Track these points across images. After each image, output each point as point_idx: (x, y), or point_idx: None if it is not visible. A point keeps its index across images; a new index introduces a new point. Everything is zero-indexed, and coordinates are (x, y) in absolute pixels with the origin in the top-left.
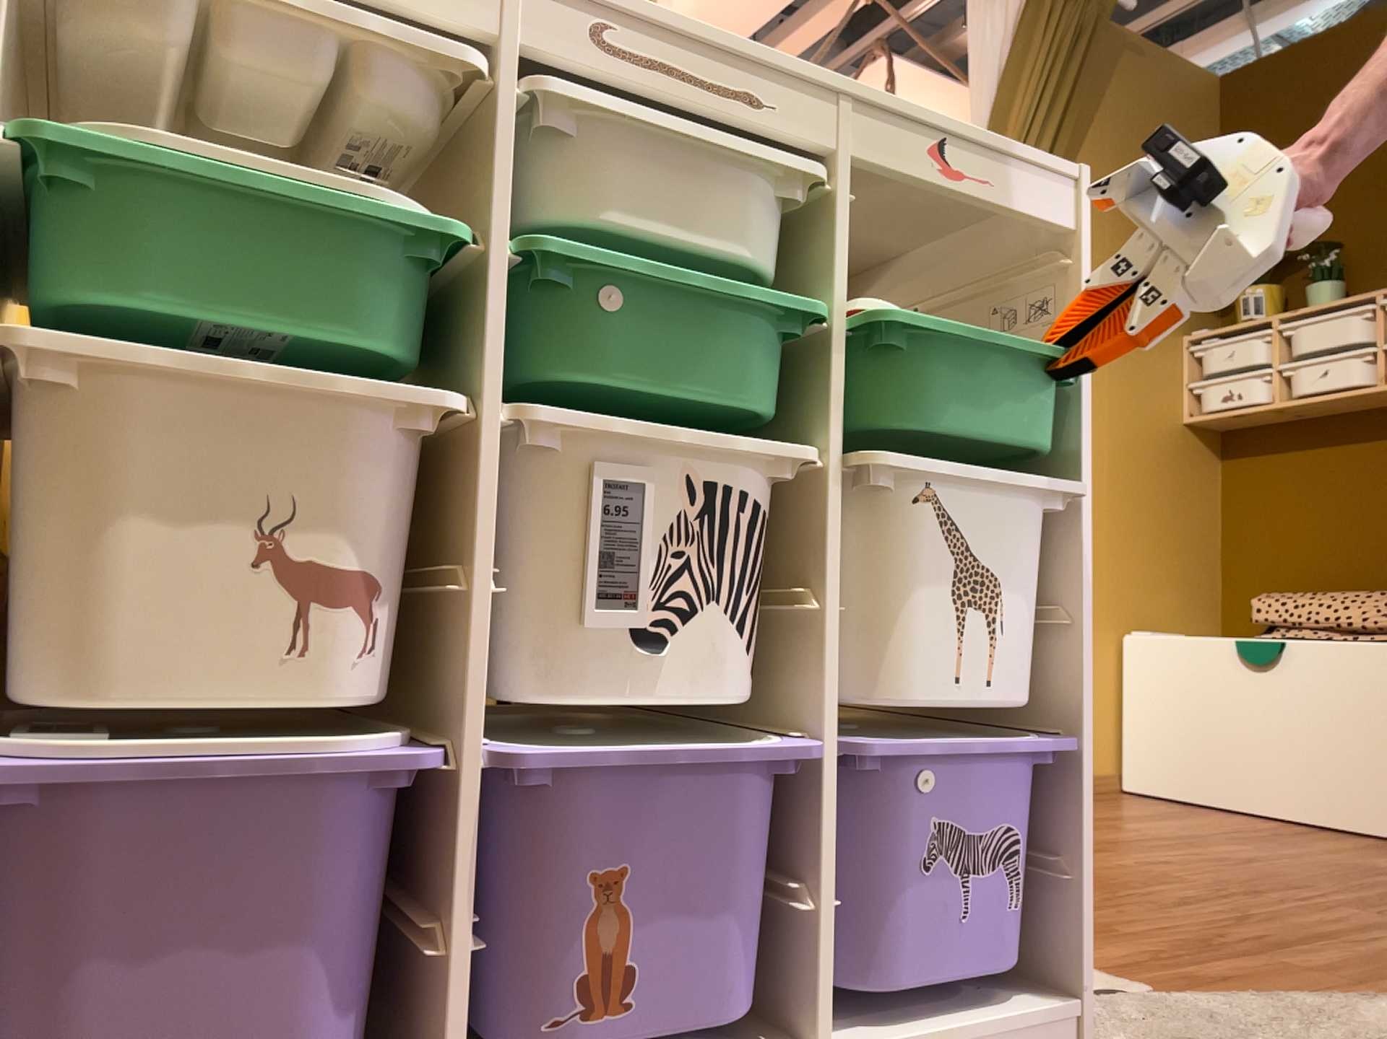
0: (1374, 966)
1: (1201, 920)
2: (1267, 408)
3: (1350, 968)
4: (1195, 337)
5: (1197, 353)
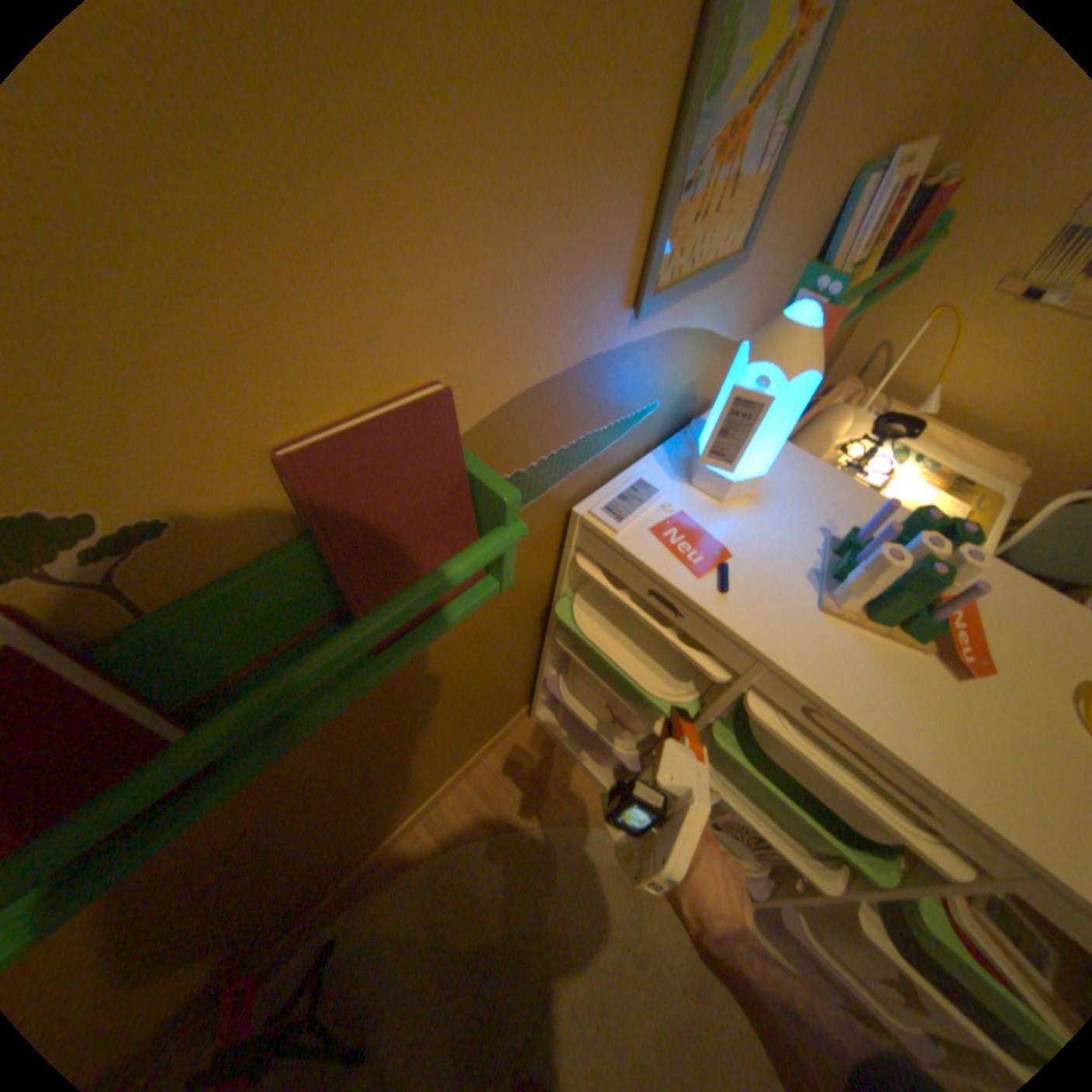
0: None
1: None
2: None
3: None
4: None
5: None
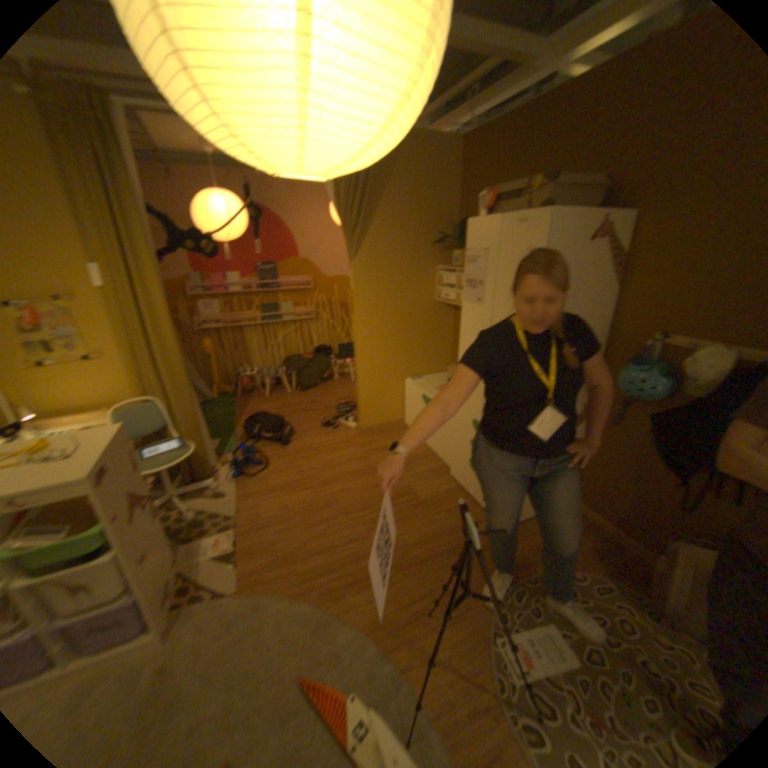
0: (314, 579)
1: (303, 545)
2: (455, 305)
3: (304, 581)
4: (441, 268)
5: (442, 275)
